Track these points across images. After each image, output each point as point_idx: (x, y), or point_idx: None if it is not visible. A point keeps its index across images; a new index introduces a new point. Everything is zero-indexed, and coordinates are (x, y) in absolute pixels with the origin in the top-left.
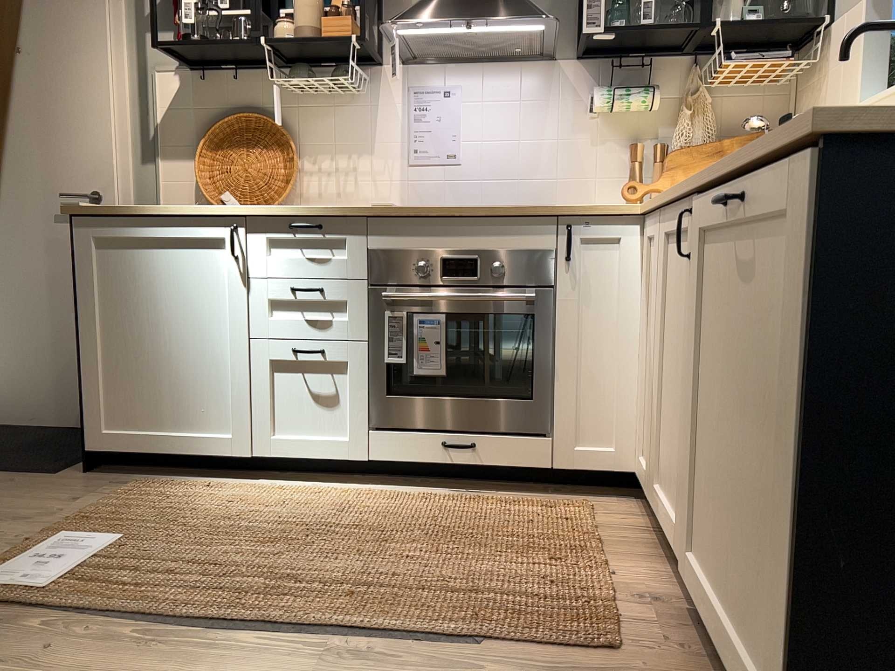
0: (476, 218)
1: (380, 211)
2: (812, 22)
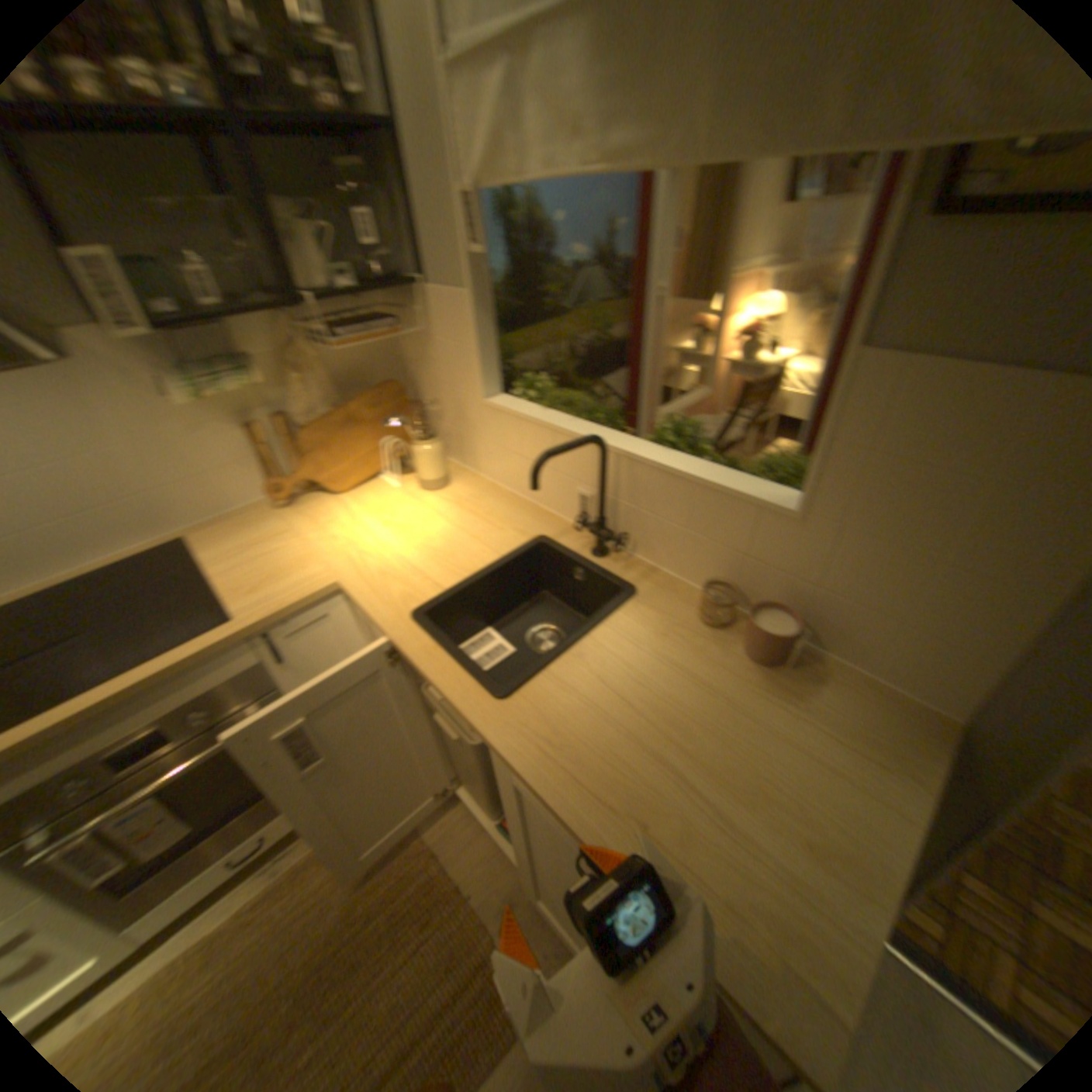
0: (117, 702)
1: None
2: (394, 259)
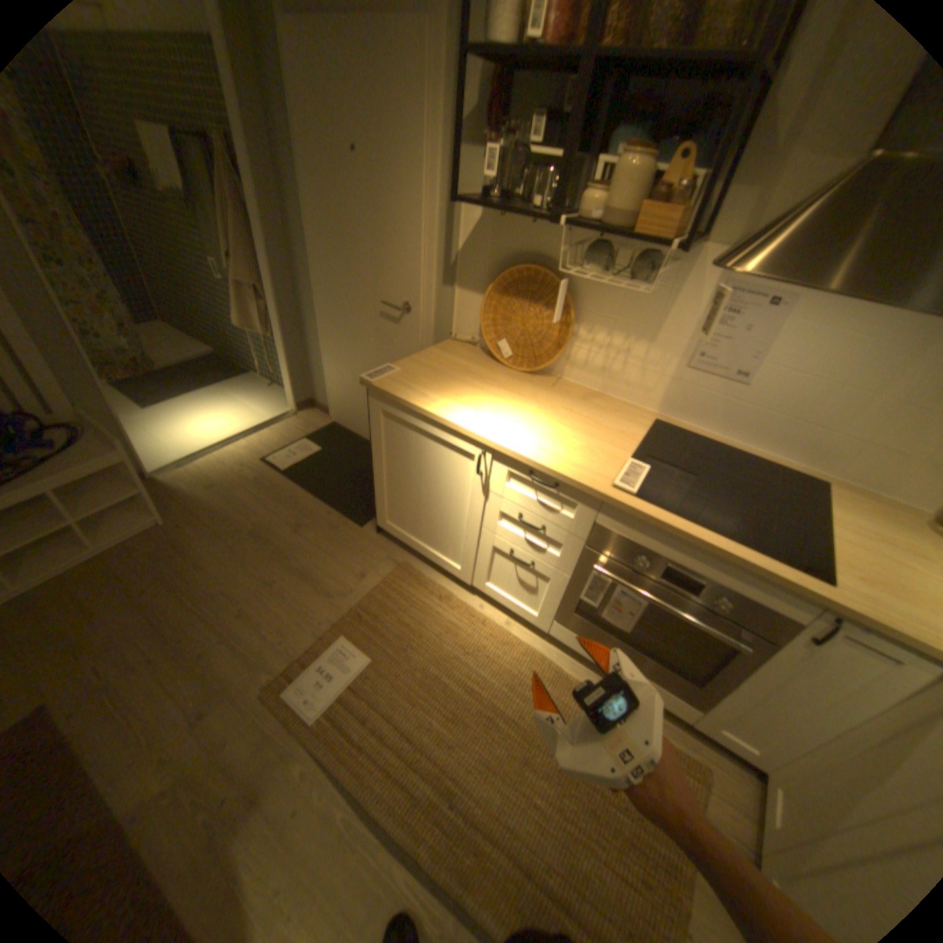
0: (723, 557)
1: (620, 505)
2: None
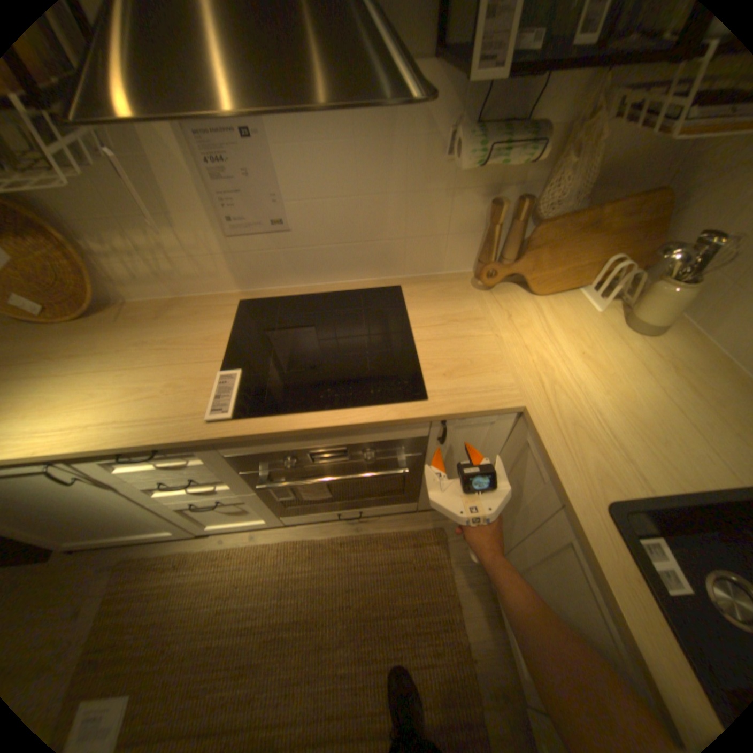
0: (338, 429)
1: (223, 441)
2: None
